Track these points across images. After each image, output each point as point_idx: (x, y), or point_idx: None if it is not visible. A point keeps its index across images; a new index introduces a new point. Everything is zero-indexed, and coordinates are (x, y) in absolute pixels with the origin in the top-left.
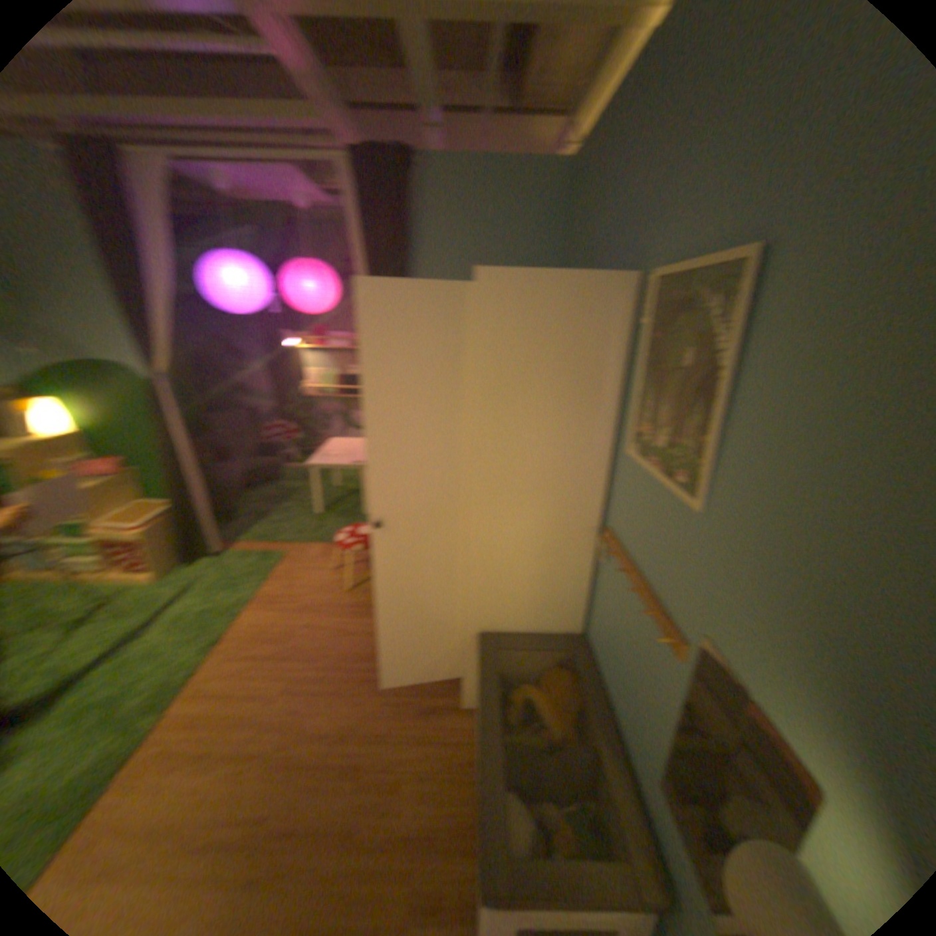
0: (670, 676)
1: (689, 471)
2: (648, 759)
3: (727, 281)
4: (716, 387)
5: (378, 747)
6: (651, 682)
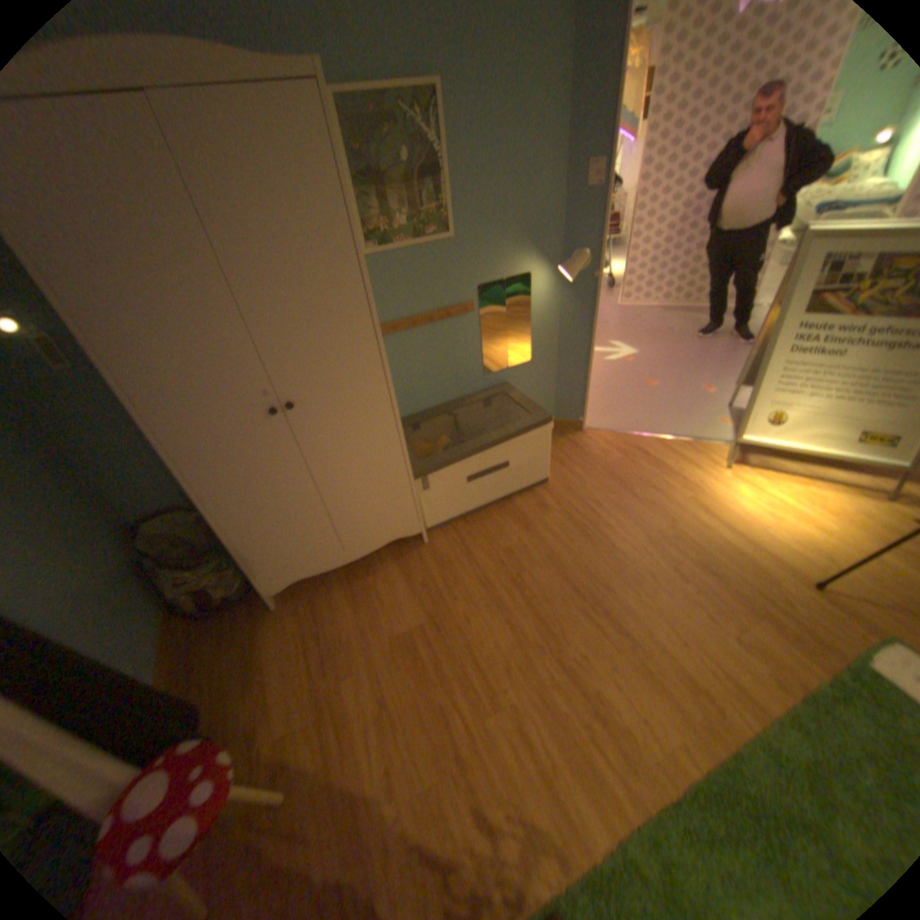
0: (467, 326)
1: (435, 221)
2: (472, 378)
3: (421, 100)
4: (437, 165)
5: (484, 578)
6: (457, 348)
